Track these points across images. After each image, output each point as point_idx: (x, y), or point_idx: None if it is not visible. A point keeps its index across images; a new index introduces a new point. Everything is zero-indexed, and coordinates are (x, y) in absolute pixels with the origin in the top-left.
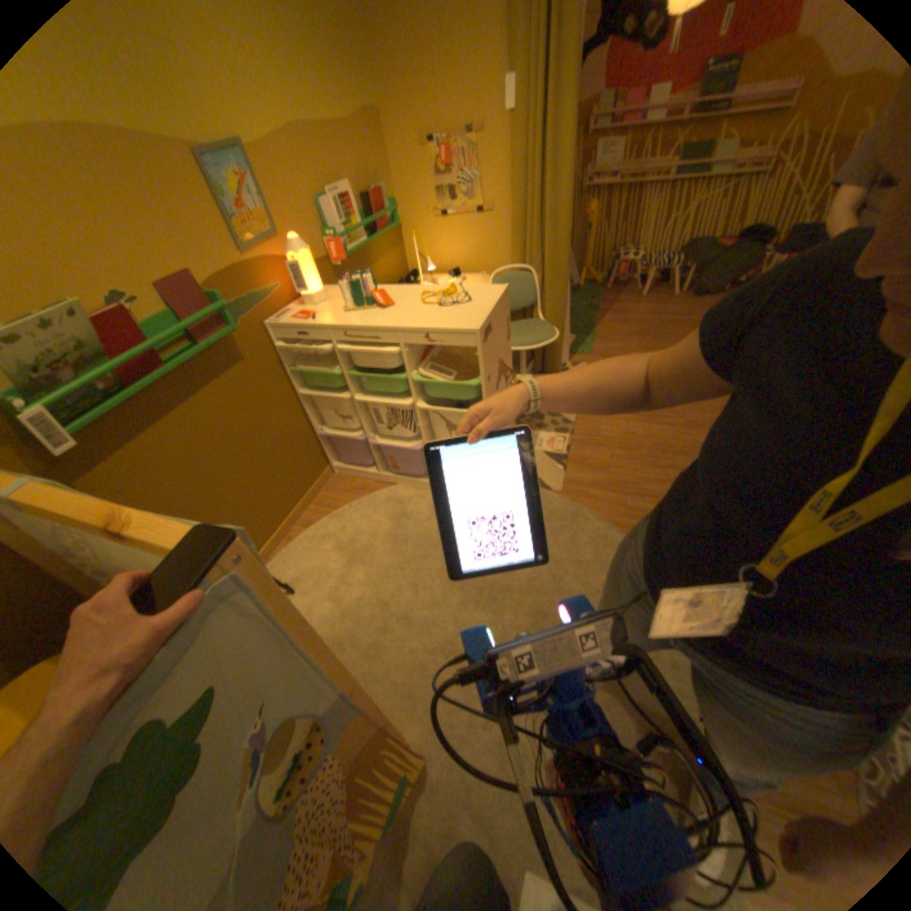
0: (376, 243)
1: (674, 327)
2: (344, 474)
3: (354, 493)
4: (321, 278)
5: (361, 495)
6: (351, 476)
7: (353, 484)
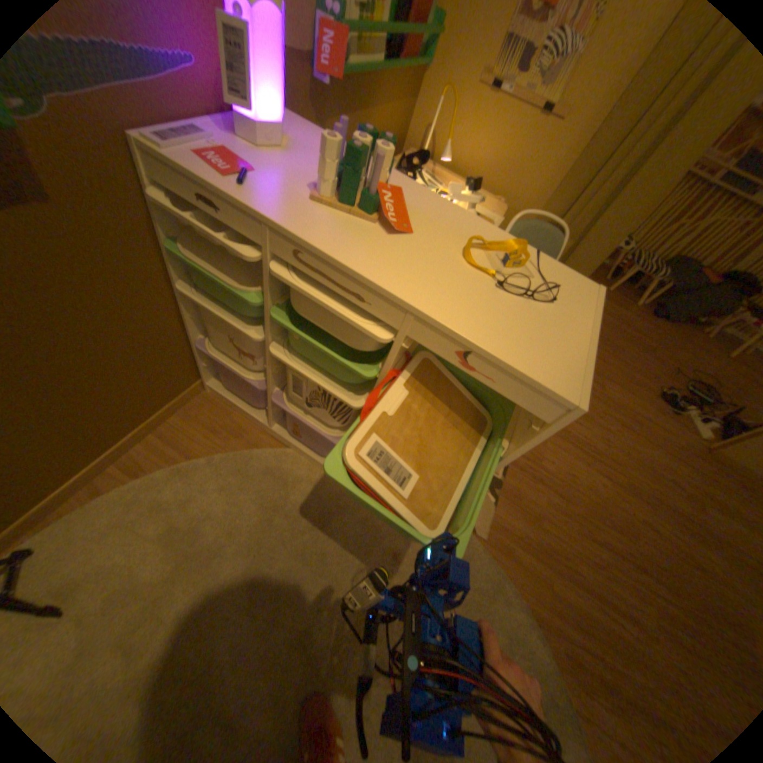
0: (390, 76)
1: (632, 345)
2: (219, 399)
3: (224, 438)
4: (287, 91)
5: (233, 446)
6: (228, 407)
7: (227, 422)
